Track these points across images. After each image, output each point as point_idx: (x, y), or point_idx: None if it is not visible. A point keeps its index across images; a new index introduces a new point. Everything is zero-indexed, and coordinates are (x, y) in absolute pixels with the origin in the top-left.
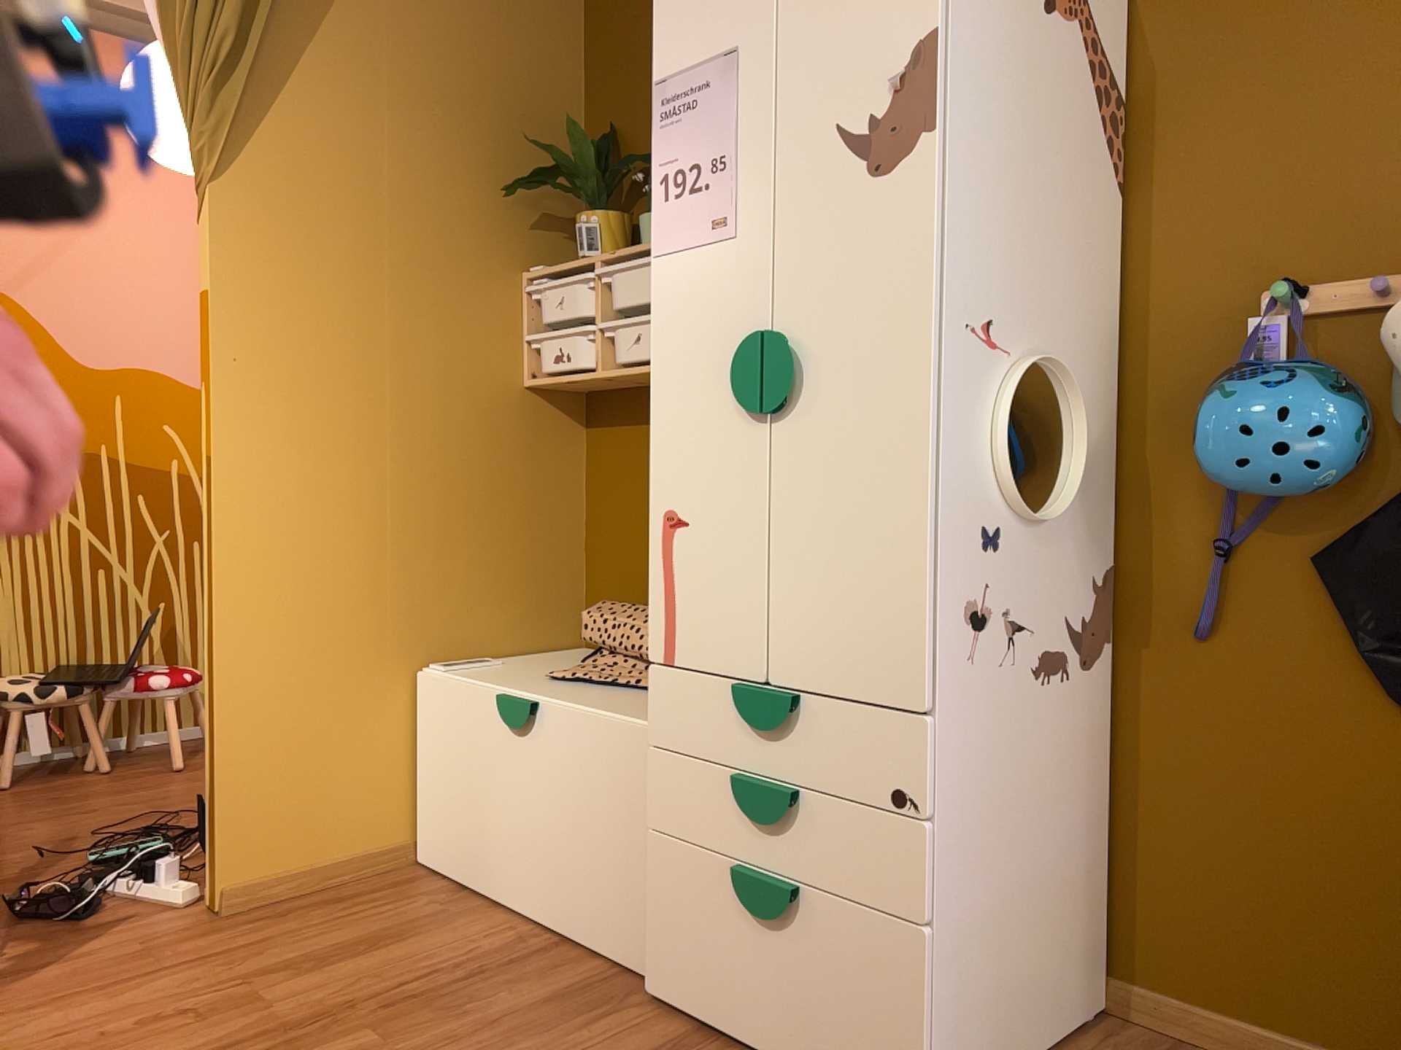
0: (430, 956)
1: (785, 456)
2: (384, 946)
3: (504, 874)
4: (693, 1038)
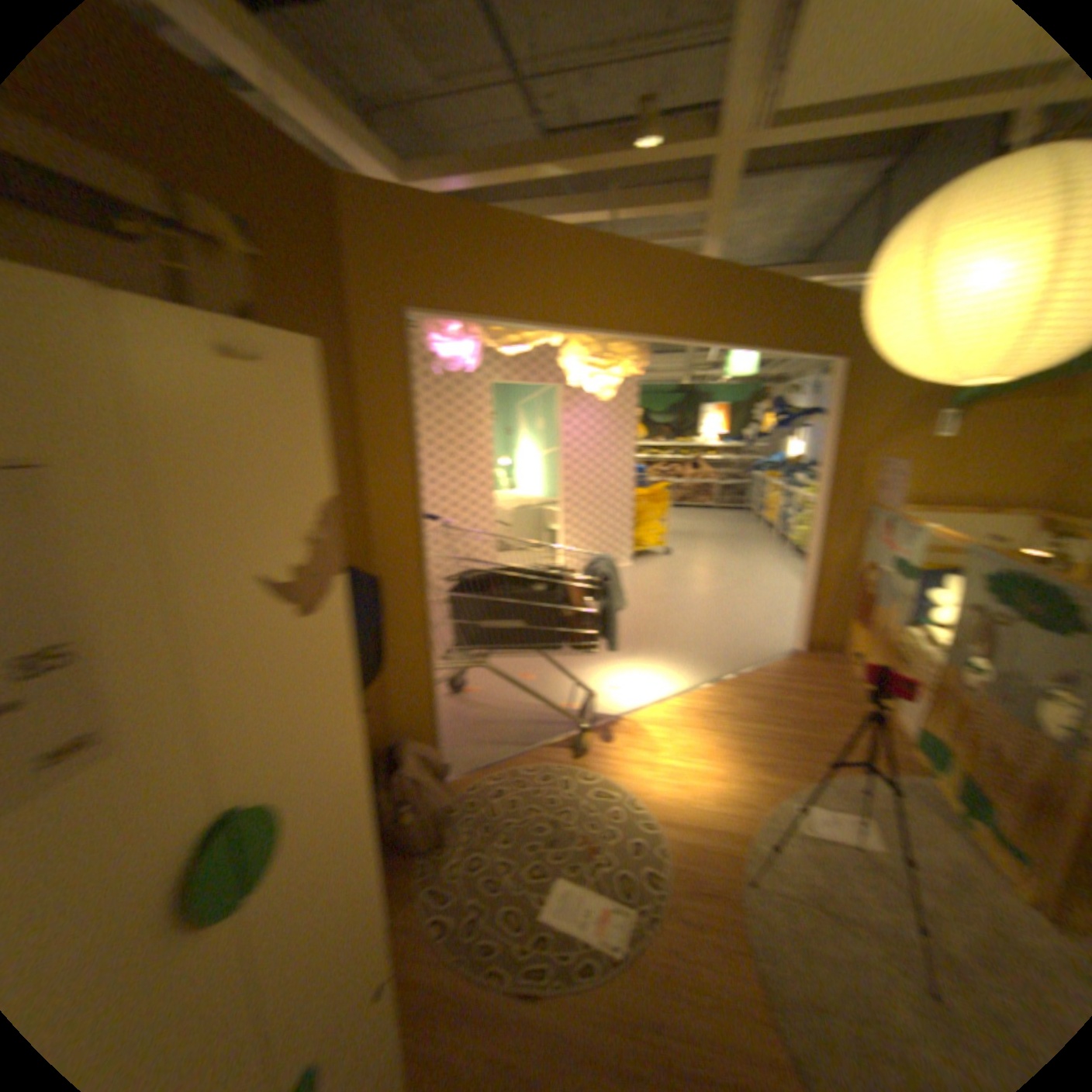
0: None
1: (265, 910)
2: None
3: None
4: None
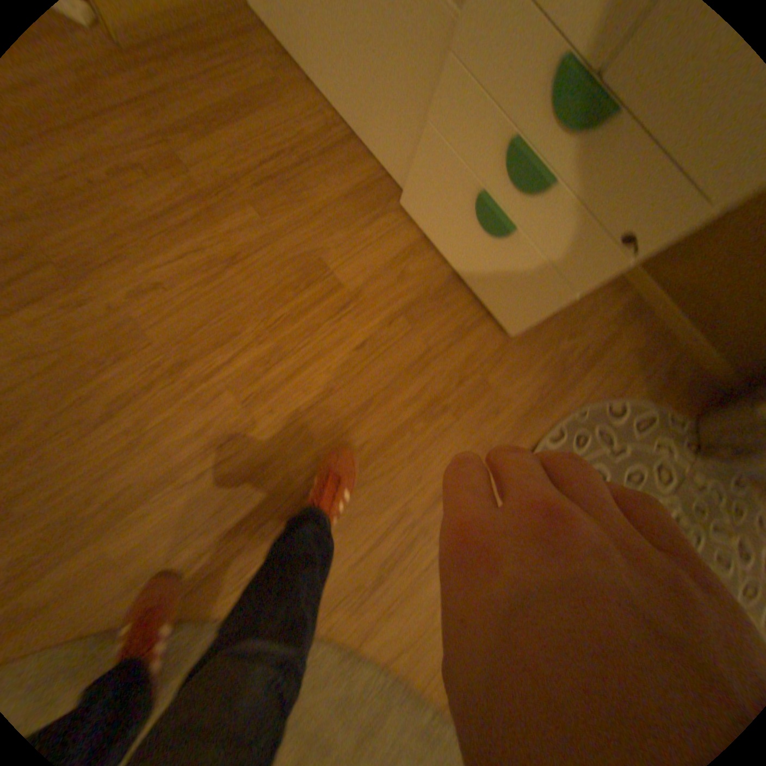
0: (274, 132)
1: None
2: (243, 114)
3: (312, 59)
4: (420, 241)
